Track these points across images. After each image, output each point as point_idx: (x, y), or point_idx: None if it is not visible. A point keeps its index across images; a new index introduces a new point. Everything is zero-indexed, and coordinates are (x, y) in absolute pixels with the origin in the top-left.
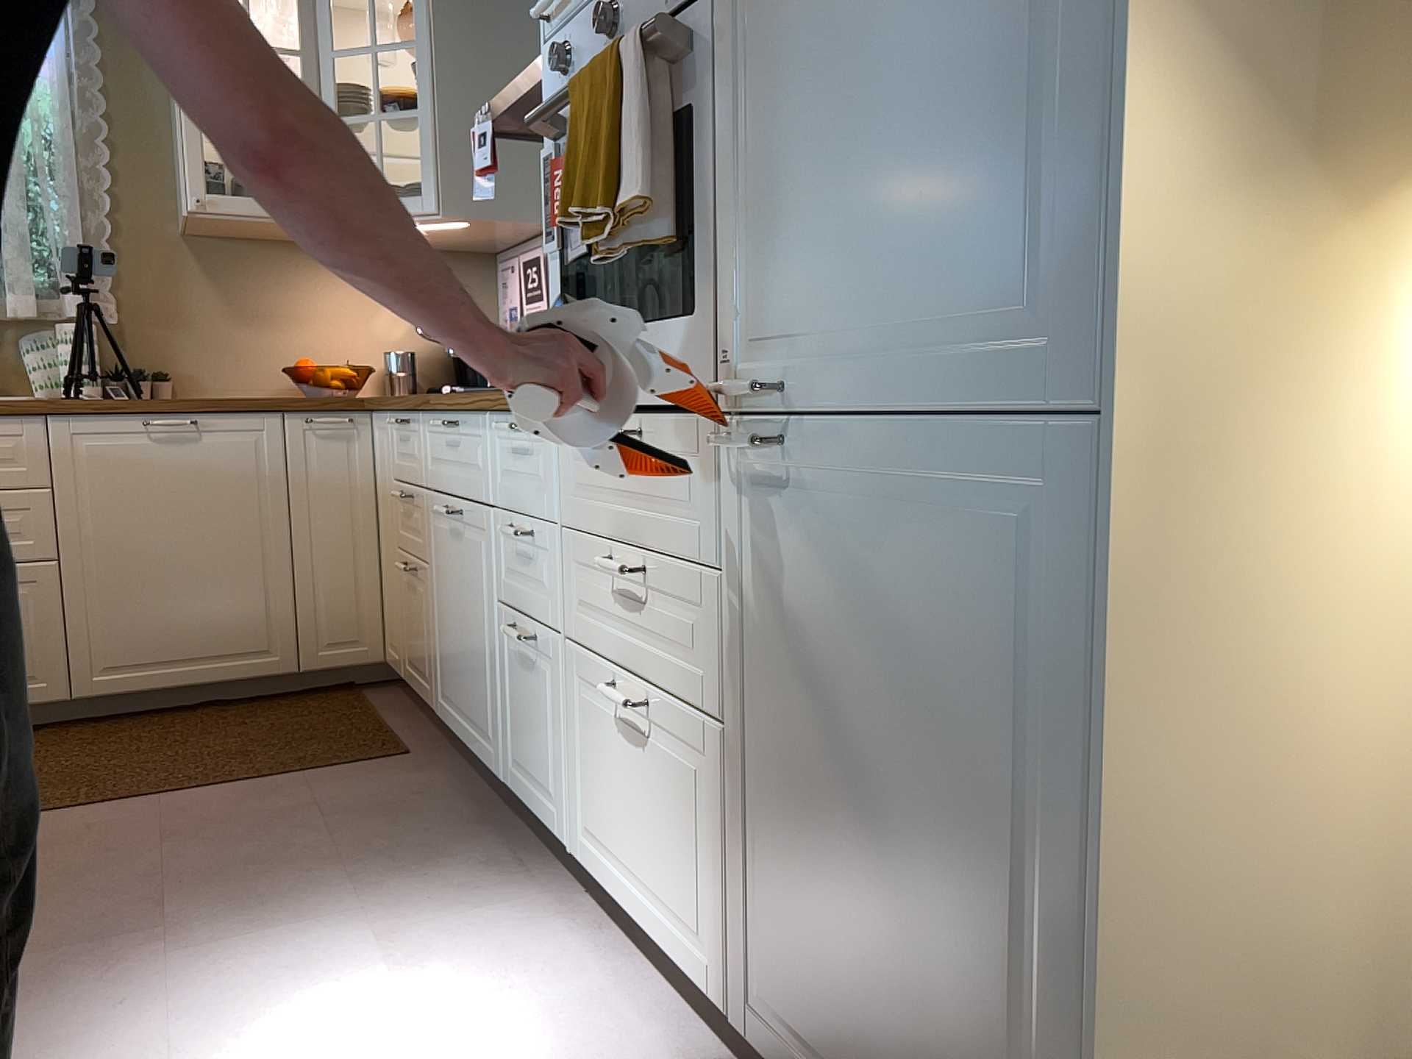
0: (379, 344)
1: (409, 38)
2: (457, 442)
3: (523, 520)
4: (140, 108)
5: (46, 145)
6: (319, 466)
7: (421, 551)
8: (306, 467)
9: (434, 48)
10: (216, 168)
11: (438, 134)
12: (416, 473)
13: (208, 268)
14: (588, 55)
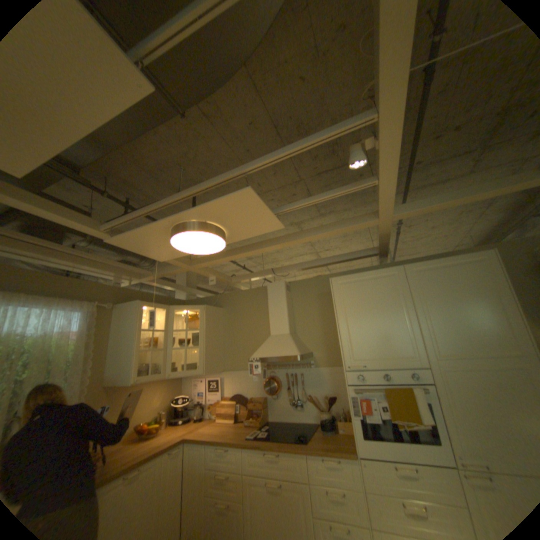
0: (152, 411)
1: (191, 327)
2: (276, 462)
3: (333, 490)
4: (98, 347)
5: (67, 365)
6: (169, 472)
7: (235, 499)
8: (166, 475)
9: (204, 332)
10: (137, 368)
11: (204, 353)
12: (232, 470)
13: (108, 398)
14: (371, 381)
